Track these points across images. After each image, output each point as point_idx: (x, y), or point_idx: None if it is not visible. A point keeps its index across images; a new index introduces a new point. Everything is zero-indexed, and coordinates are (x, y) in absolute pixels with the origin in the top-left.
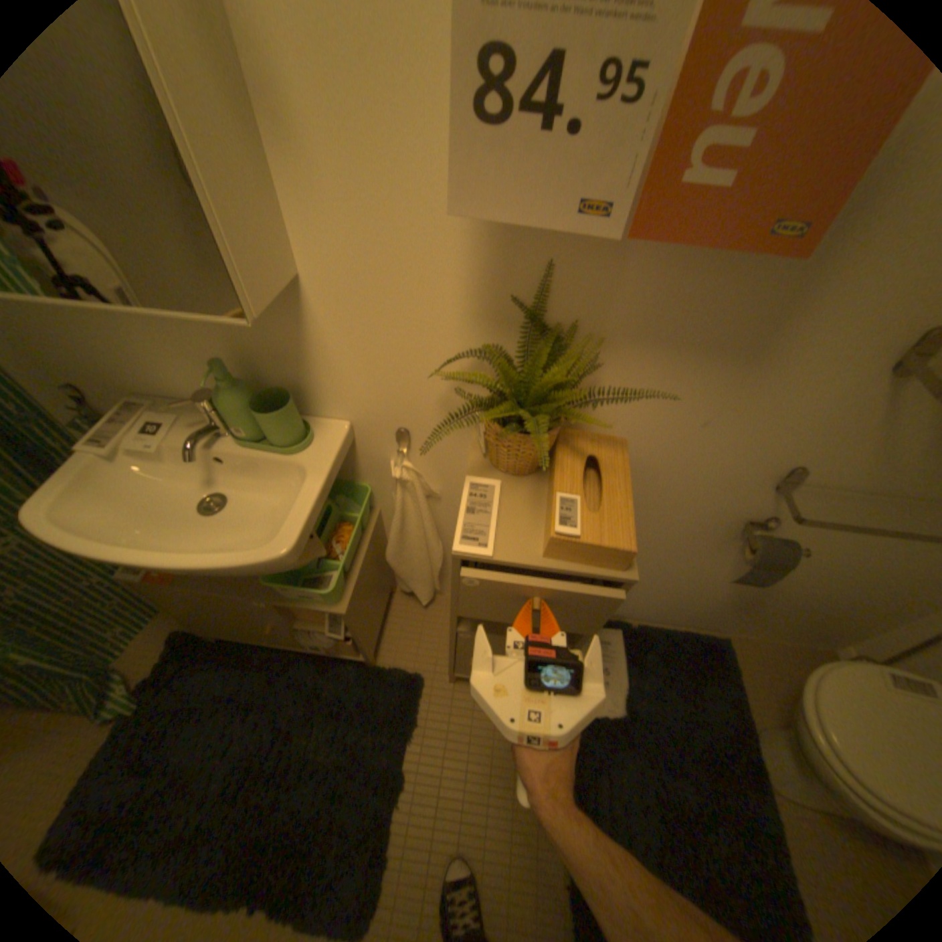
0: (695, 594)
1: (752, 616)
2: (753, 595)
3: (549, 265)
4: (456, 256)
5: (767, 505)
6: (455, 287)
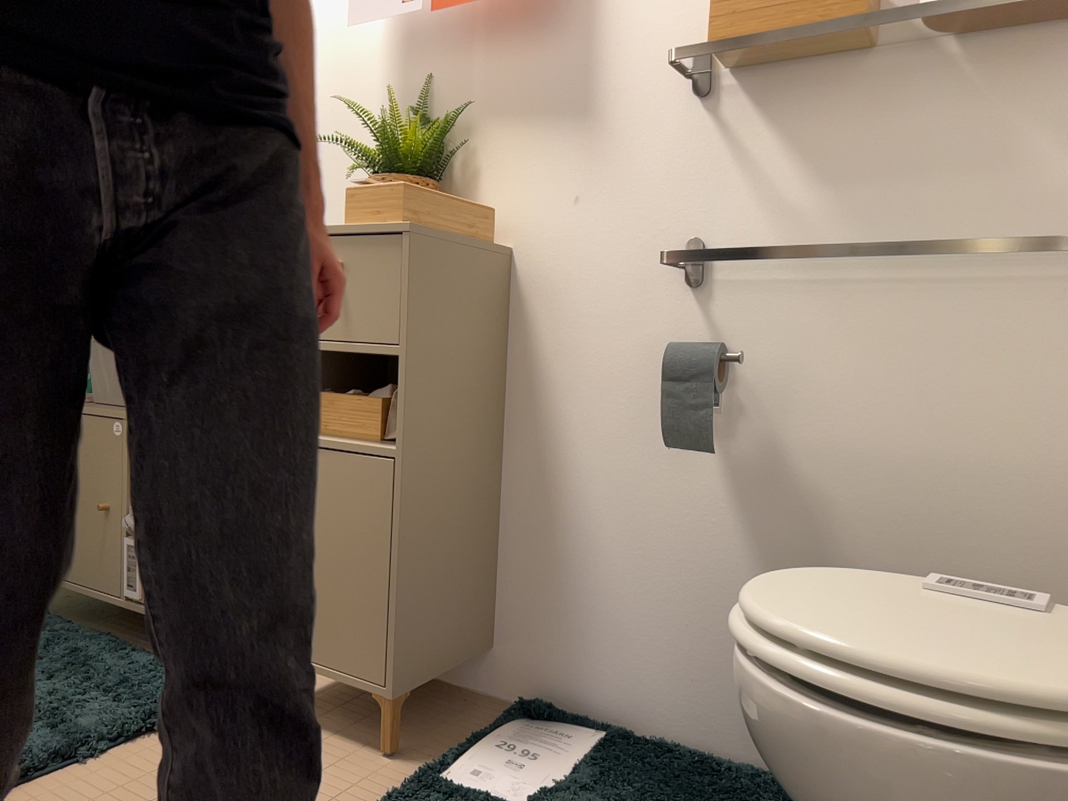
0: (712, 603)
1: None
2: None
3: (430, 80)
4: (378, 89)
5: (697, 320)
6: (377, 111)
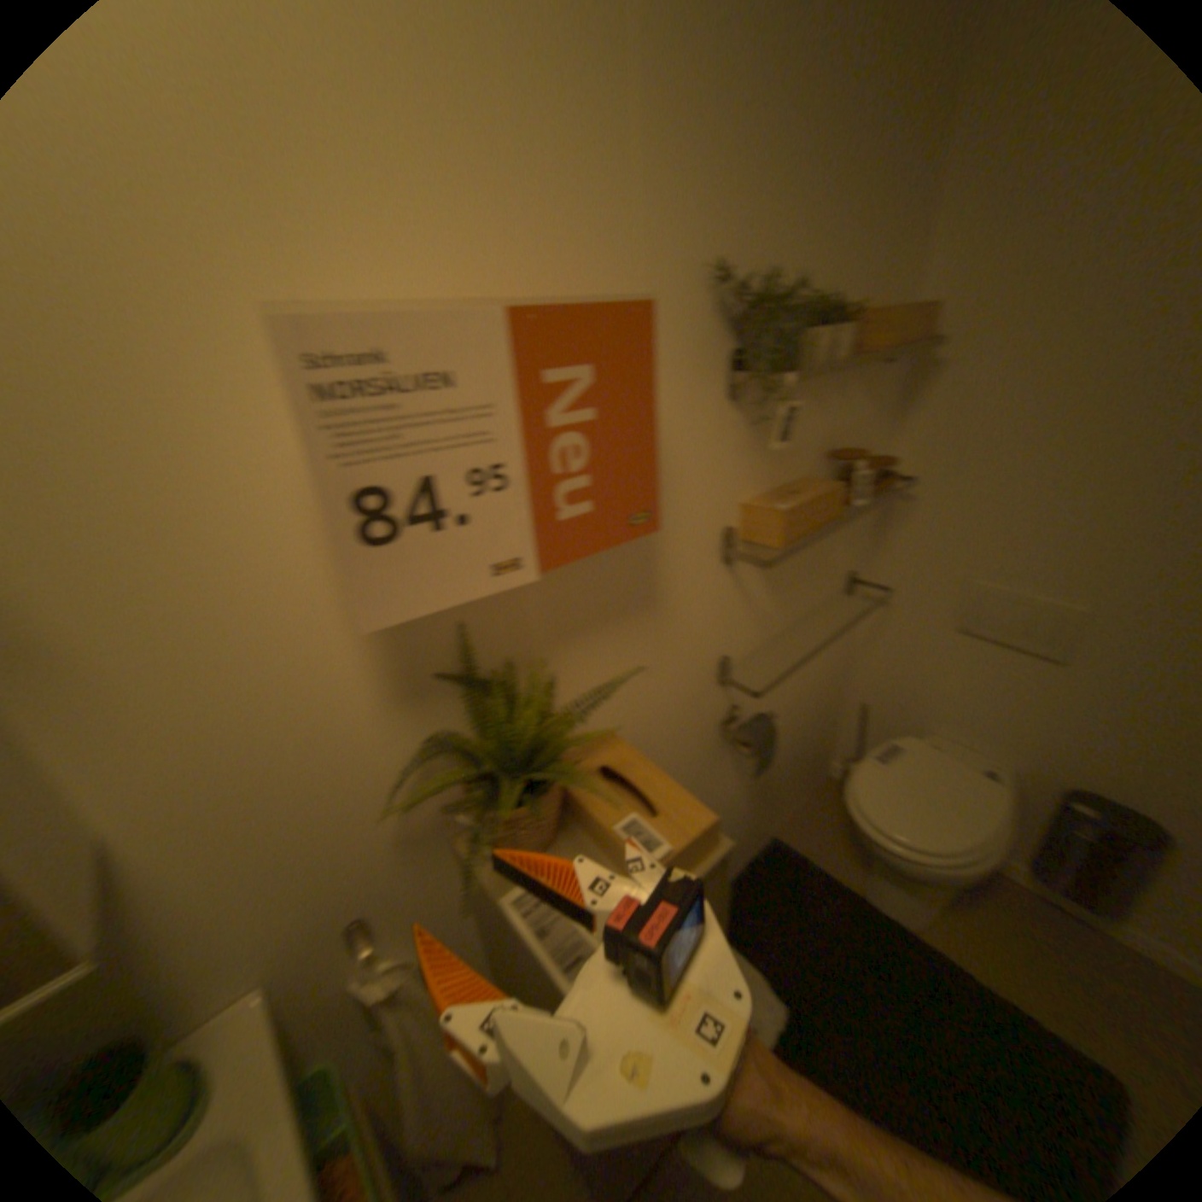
0: (728, 824)
1: (771, 803)
2: (761, 784)
3: (461, 626)
4: (356, 670)
5: (723, 703)
6: (367, 702)
